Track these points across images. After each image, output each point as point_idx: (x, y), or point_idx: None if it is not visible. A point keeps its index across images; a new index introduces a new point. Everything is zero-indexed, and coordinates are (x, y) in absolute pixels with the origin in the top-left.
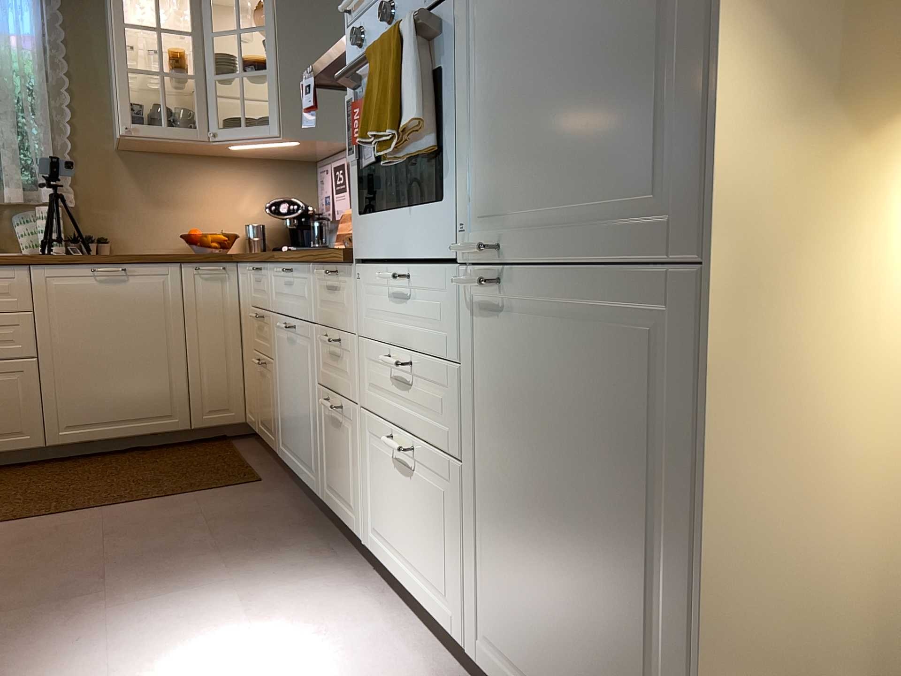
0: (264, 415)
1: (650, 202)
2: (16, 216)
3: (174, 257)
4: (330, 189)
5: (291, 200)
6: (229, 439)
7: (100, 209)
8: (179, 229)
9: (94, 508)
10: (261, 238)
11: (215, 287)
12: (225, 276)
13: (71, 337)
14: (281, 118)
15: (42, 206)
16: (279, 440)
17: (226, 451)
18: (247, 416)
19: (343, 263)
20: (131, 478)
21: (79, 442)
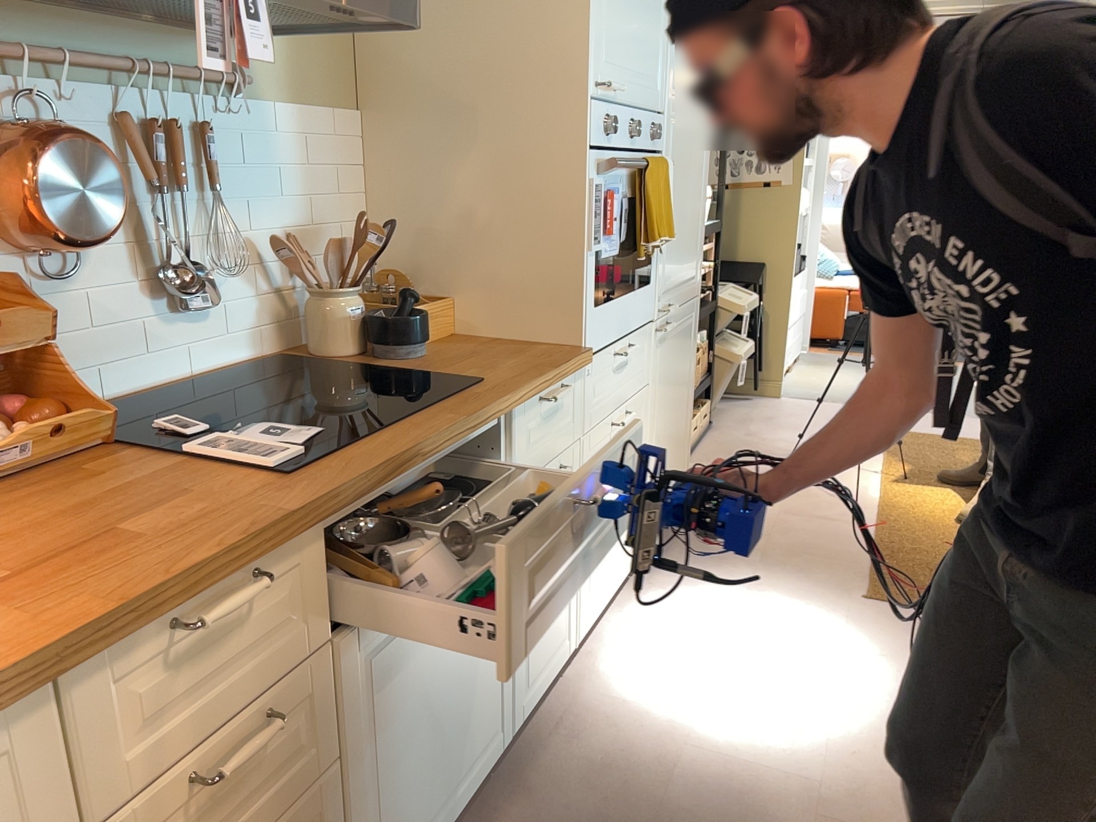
0: None
1: (692, 277)
2: None
3: None
4: None
5: None
6: None
7: None
8: None
9: None
10: None
11: None
12: None
13: None
14: None
15: None
16: None
17: None
18: None
19: (585, 365)
20: None
21: None
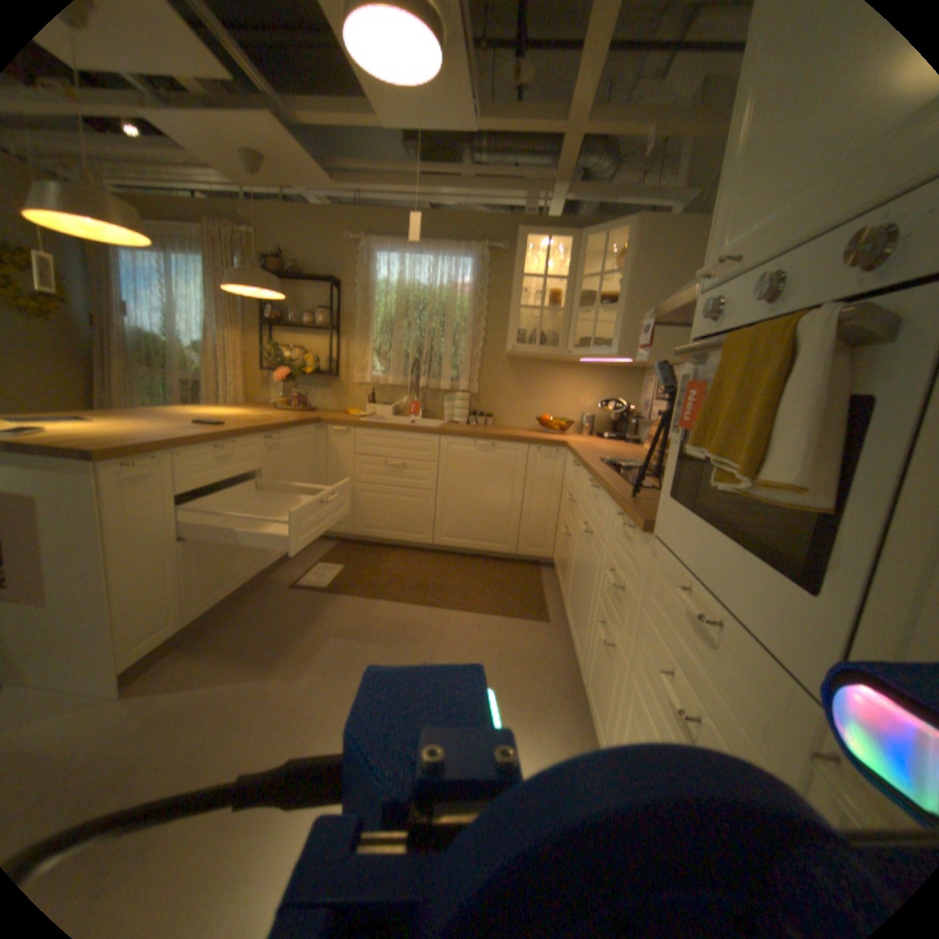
0: (562, 570)
1: None
2: (445, 397)
3: (524, 440)
4: (651, 397)
5: (619, 398)
6: (539, 567)
7: (490, 396)
8: (536, 412)
9: (440, 607)
10: (590, 426)
11: (548, 464)
12: (556, 457)
13: (455, 483)
14: (620, 343)
15: (459, 392)
16: (566, 599)
17: (533, 579)
18: (554, 555)
19: (639, 530)
20: (469, 586)
21: (450, 547)
